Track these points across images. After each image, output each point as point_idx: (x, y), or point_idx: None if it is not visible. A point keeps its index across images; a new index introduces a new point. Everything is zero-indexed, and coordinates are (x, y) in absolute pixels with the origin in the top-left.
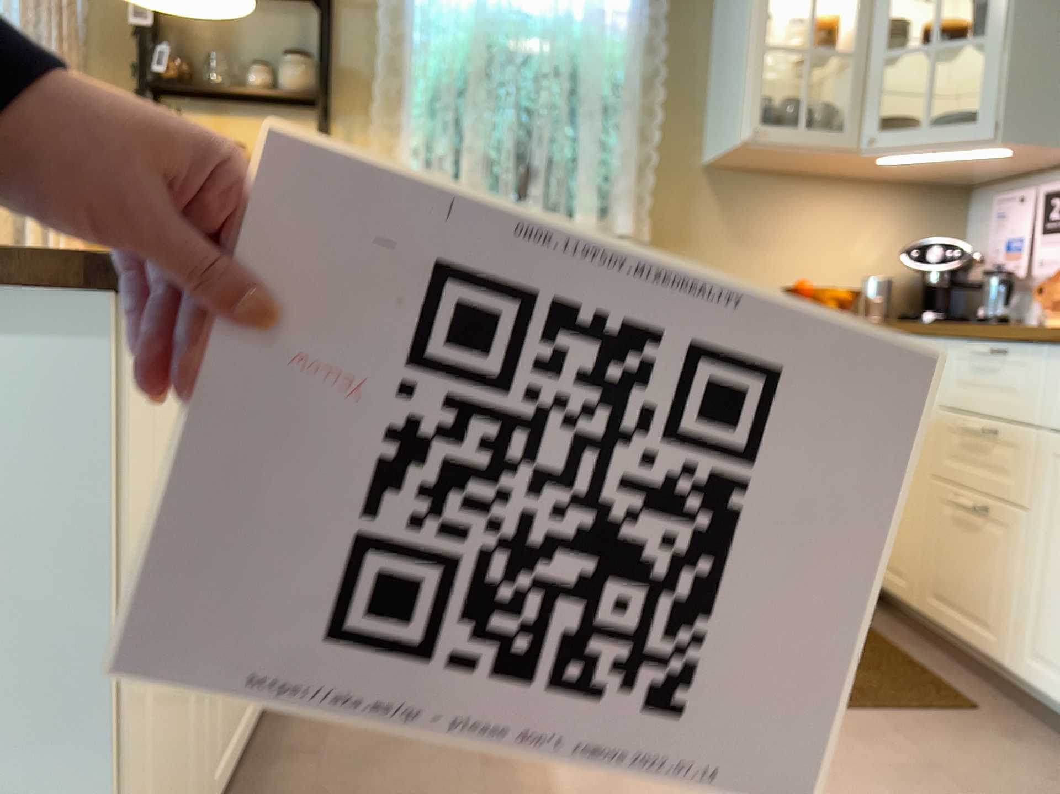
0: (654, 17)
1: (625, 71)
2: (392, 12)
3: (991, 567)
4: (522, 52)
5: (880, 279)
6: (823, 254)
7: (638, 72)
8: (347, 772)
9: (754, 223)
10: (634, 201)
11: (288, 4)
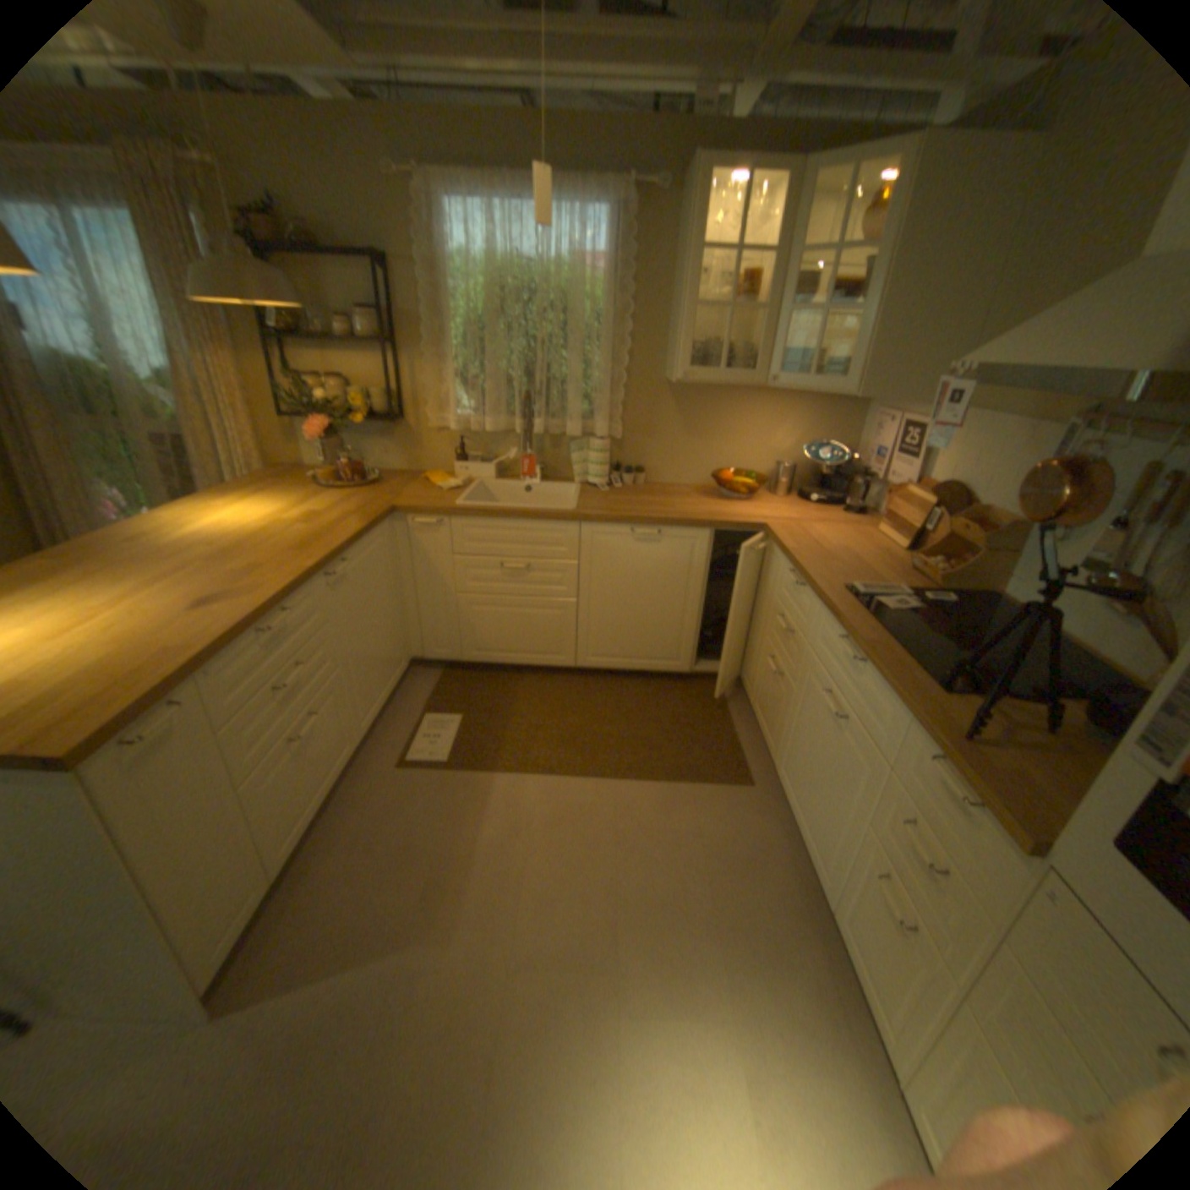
0: (626, 260)
1: (602, 308)
2: (428, 263)
3: (778, 707)
4: (526, 293)
5: (791, 460)
6: (750, 443)
7: (614, 308)
8: (380, 817)
9: (701, 421)
10: (613, 407)
11: (352, 260)
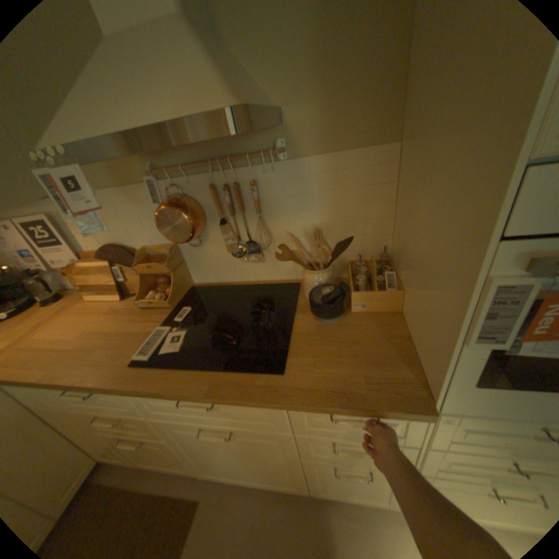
0: None
1: None
2: None
3: (159, 456)
4: None
5: None
6: None
7: None
8: None
9: None
10: None
11: None
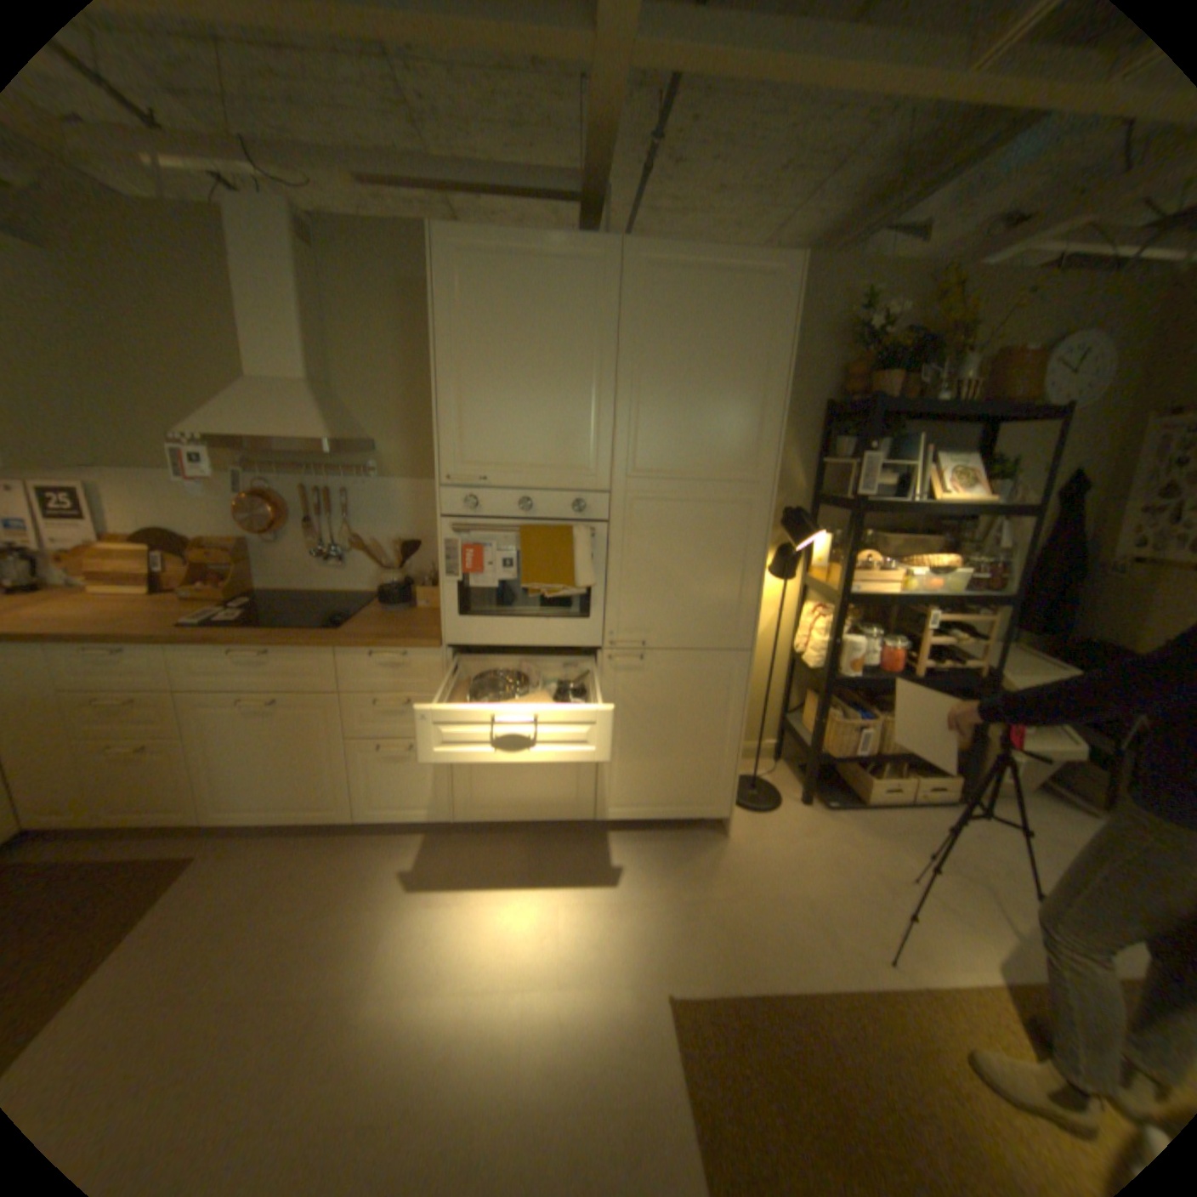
0: None
1: None
2: None
3: (158, 780)
4: None
5: None
6: None
7: None
8: None
9: None
10: None
11: None
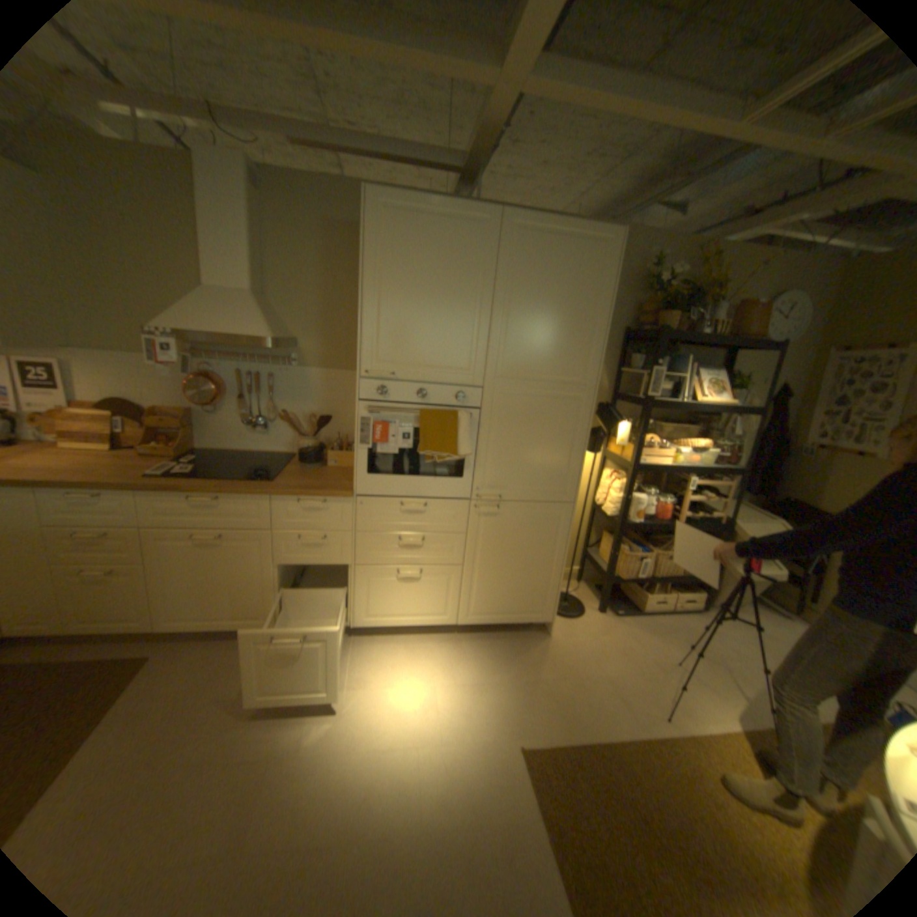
0: None
1: None
2: None
3: (120, 596)
4: None
5: None
6: None
7: None
8: None
9: None
10: None
11: None
